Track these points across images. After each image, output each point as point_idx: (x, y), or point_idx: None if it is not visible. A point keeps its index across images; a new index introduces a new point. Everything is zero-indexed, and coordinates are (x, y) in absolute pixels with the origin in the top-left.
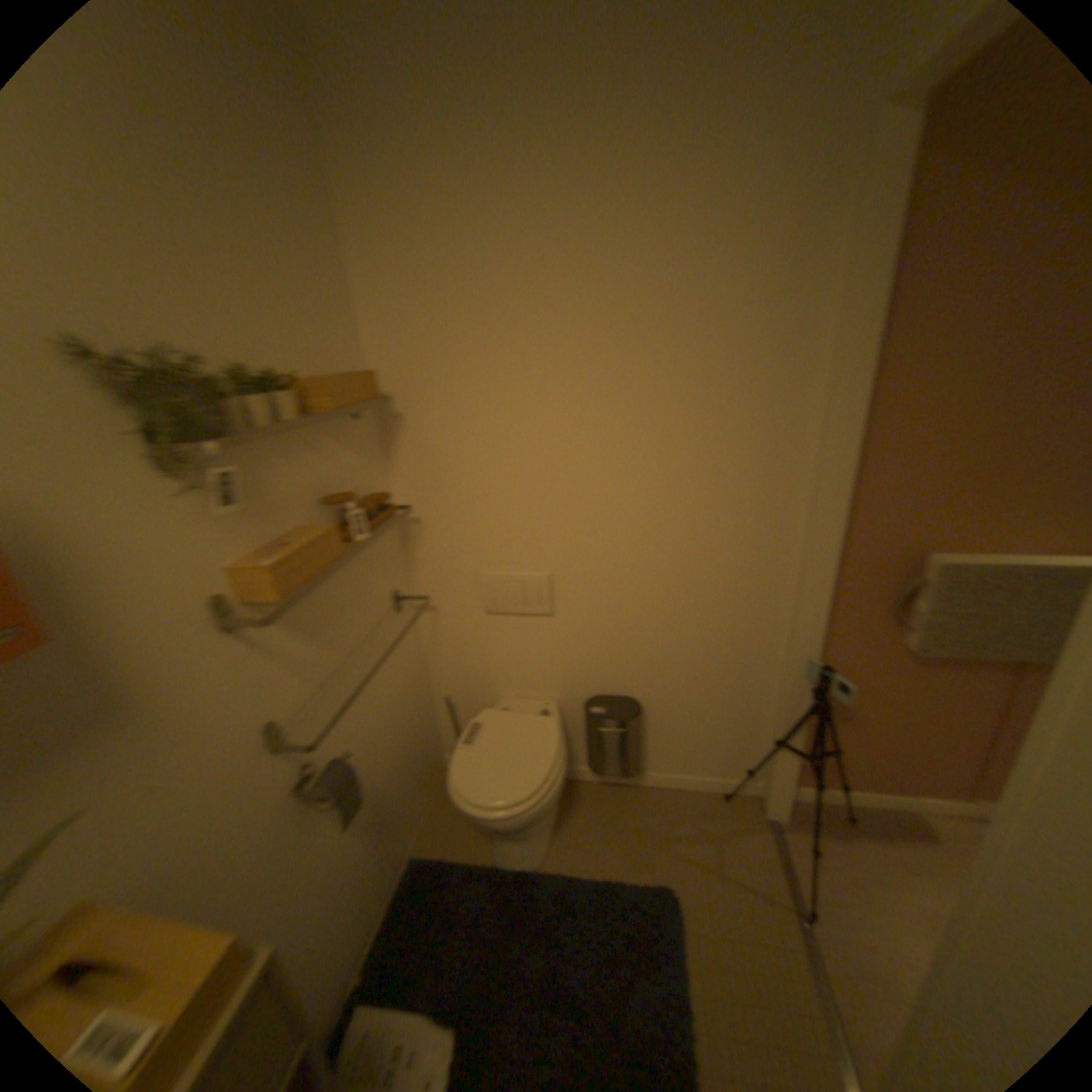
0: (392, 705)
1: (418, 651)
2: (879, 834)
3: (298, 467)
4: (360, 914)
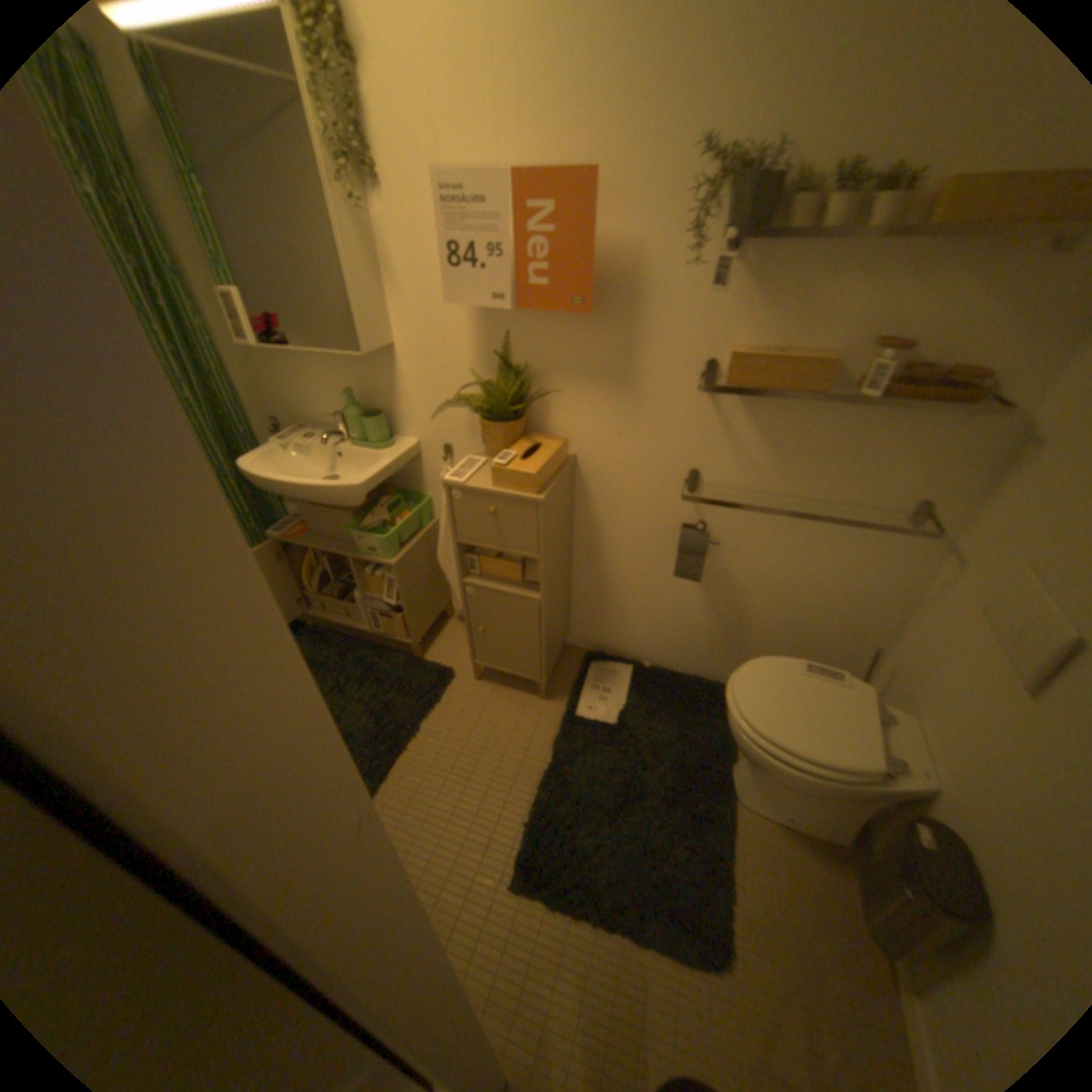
0: (819, 582)
1: (911, 585)
2: None
3: (870, 287)
4: (678, 648)
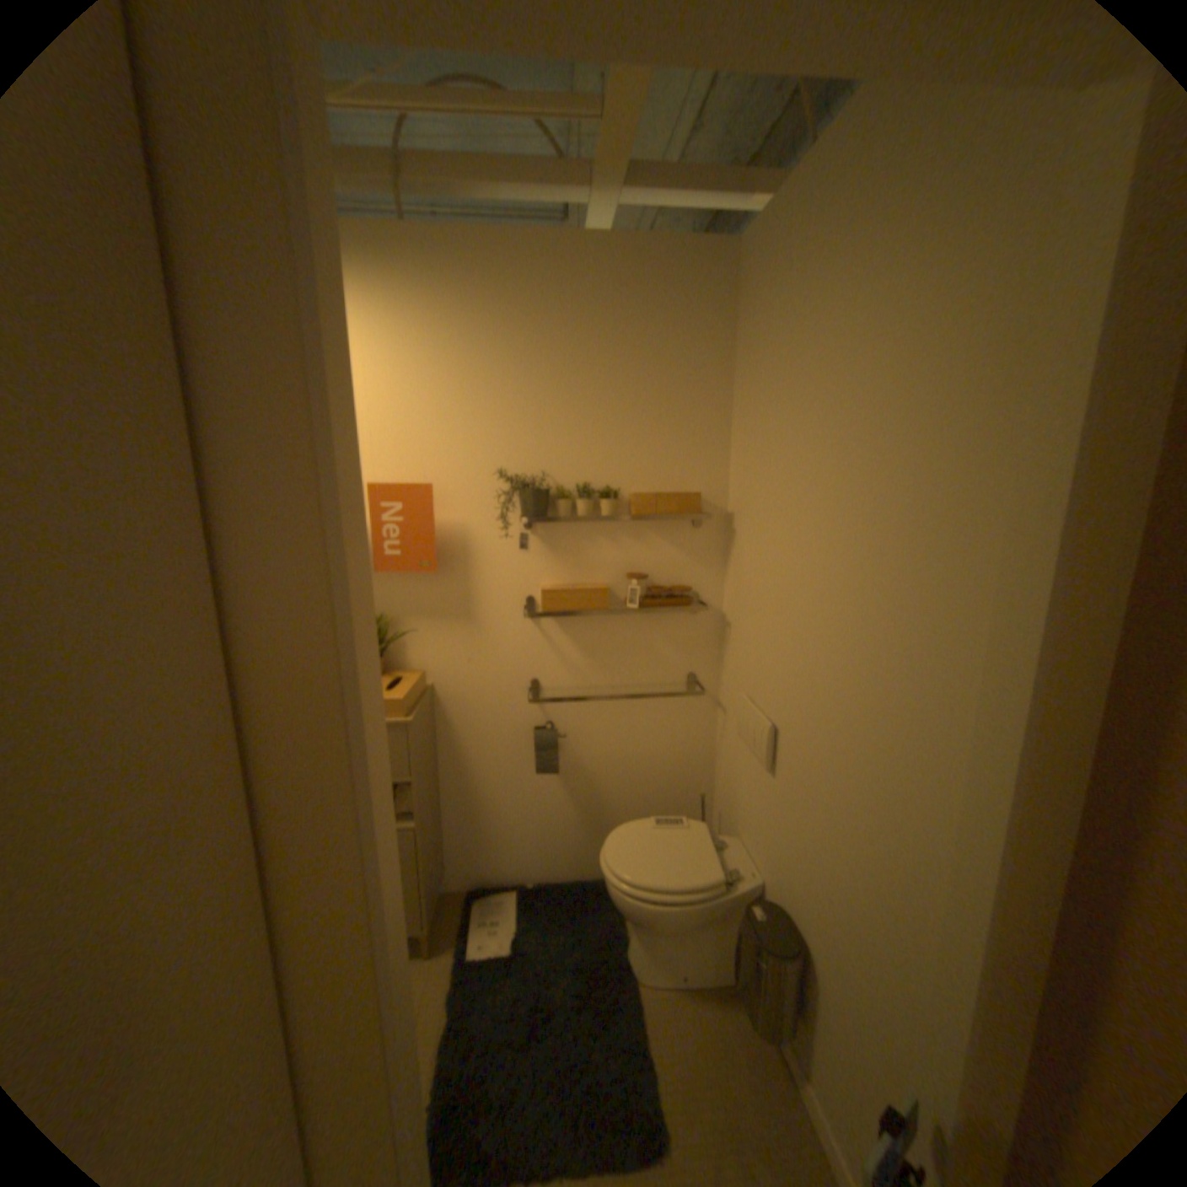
0: (647, 754)
1: (705, 740)
2: None
3: (614, 548)
4: (554, 856)
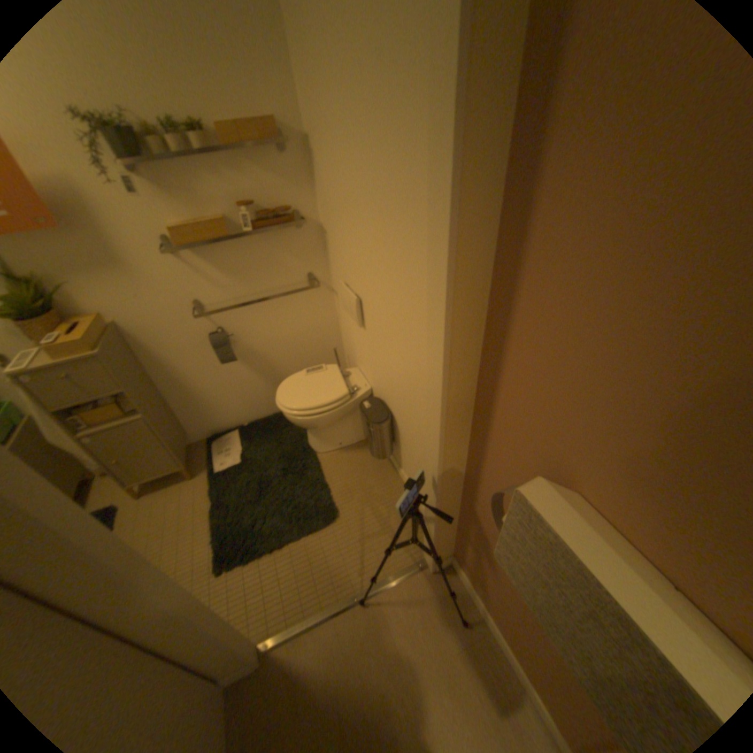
0: (294, 333)
1: (329, 316)
2: (475, 651)
3: (217, 181)
4: (254, 406)
